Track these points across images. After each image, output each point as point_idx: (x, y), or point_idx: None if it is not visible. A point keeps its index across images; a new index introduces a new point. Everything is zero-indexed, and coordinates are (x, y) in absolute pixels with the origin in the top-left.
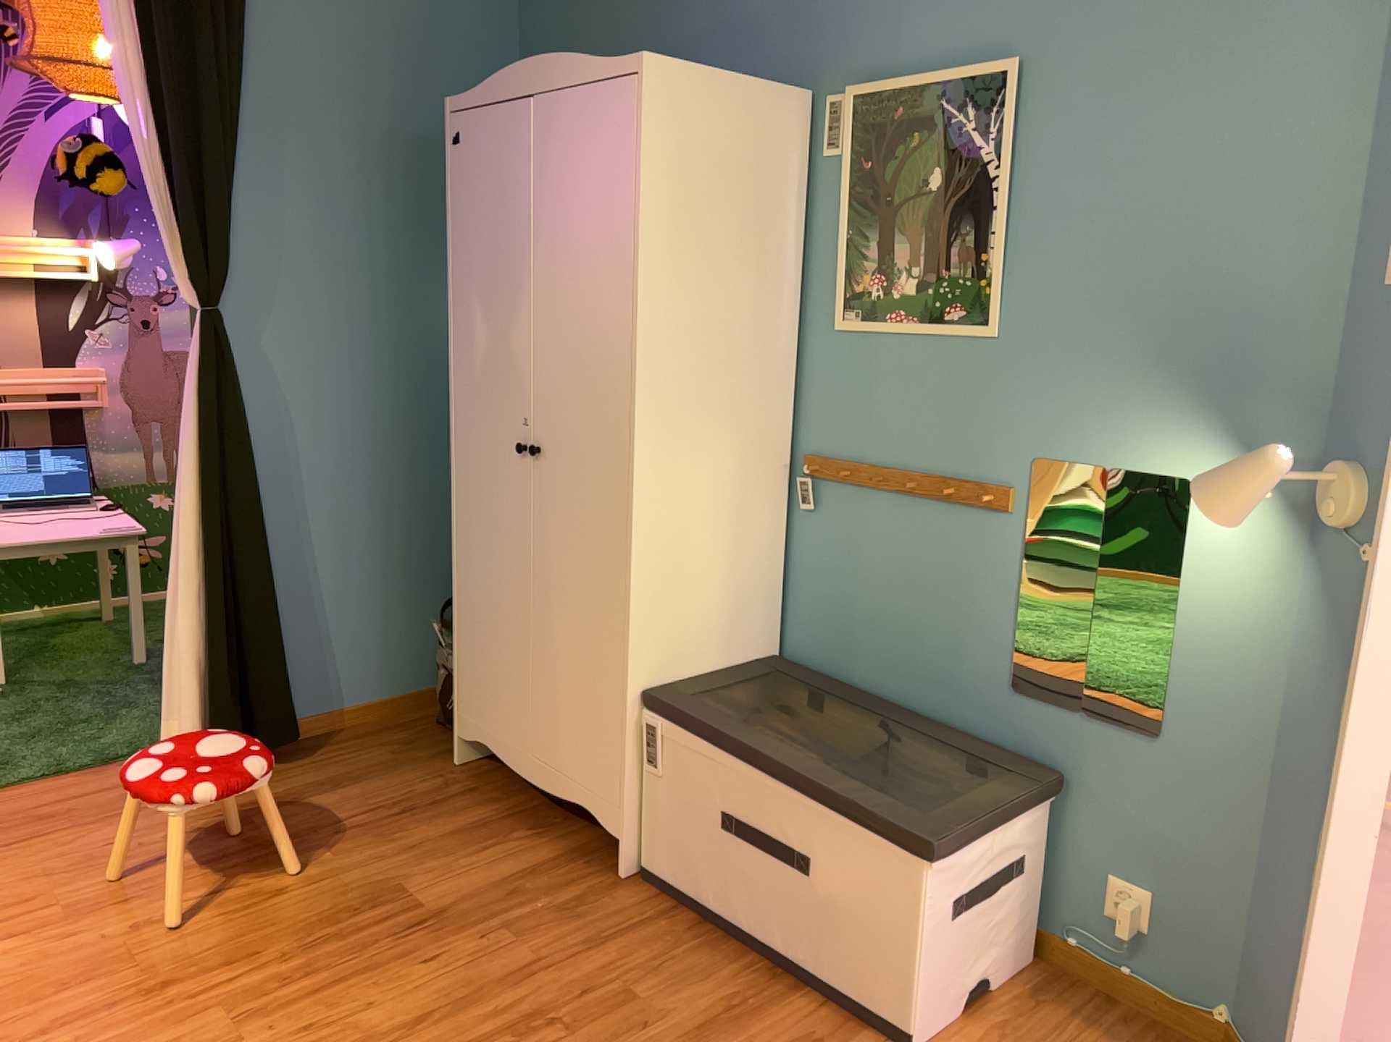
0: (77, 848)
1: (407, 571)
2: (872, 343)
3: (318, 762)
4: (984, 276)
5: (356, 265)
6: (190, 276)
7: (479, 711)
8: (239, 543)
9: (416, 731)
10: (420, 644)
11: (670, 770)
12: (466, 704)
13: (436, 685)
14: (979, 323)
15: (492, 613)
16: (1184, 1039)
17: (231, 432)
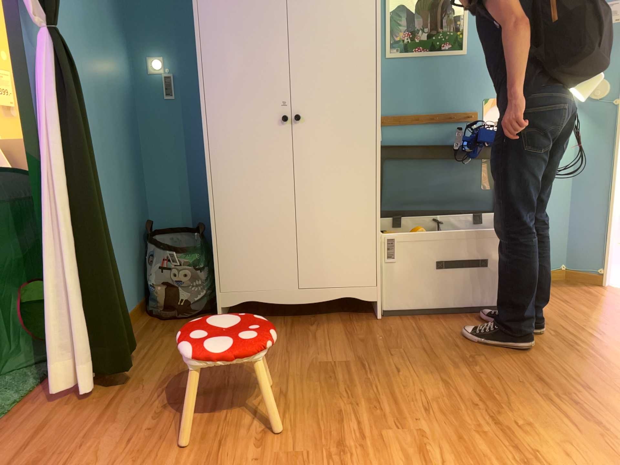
0: (108, 456)
1: (122, 233)
2: (405, 62)
3: (146, 355)
4: (458, 30)
5: (81, 21)
6: (35, 1)
7: (245, 283)
8: (97, 211)
9: (164, 325)
10: (131, 279)
11: (397, 257)
12: (230, 284)
13: (139, 303)
14: (458, 50)
15: (256, 222)
16: (556, 280)
17: (83, 128)
